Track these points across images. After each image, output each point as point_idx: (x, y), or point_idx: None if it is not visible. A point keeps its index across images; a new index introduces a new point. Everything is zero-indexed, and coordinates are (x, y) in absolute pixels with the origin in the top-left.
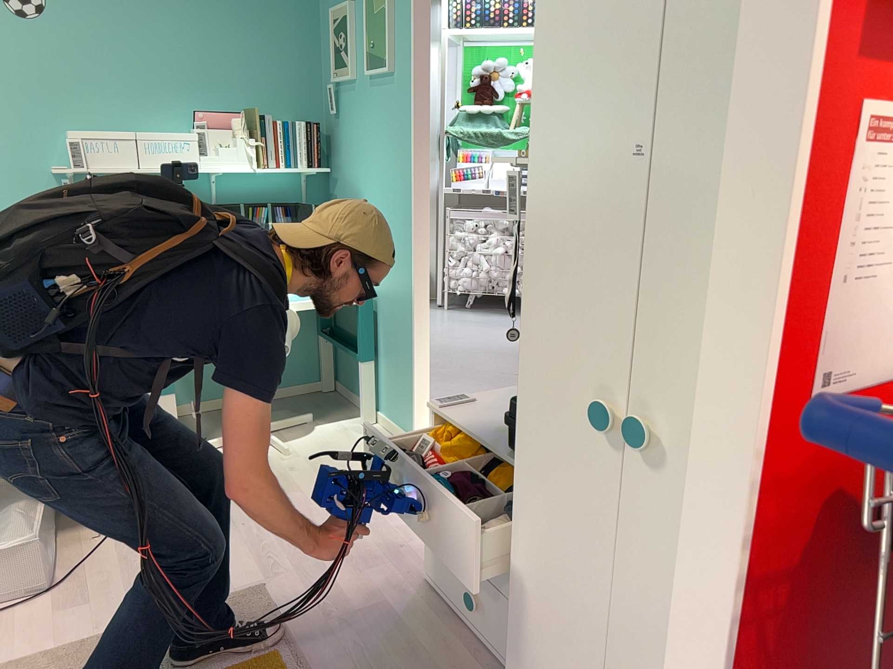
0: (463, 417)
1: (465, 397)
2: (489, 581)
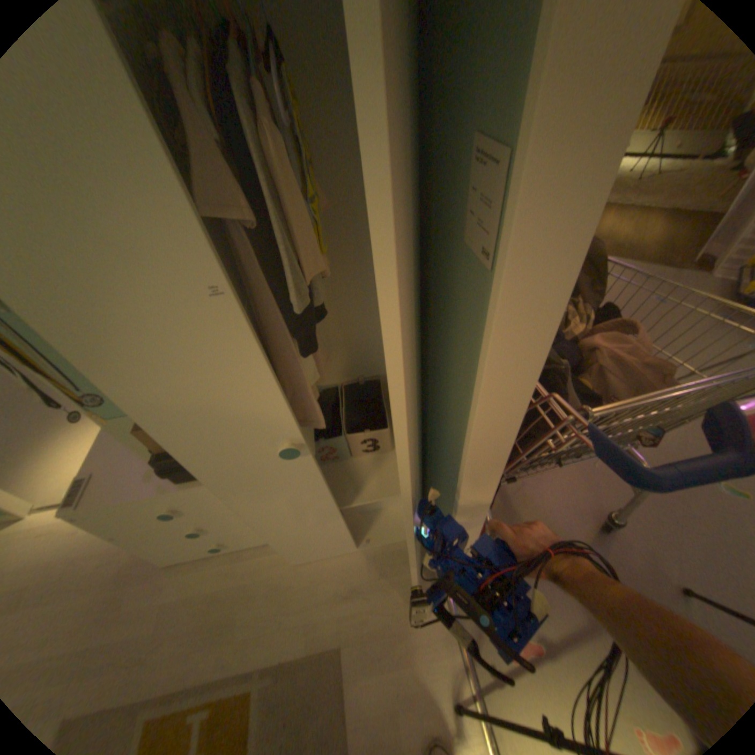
0: (106, 497)
1: (79, 482)
2: (216, 534)
